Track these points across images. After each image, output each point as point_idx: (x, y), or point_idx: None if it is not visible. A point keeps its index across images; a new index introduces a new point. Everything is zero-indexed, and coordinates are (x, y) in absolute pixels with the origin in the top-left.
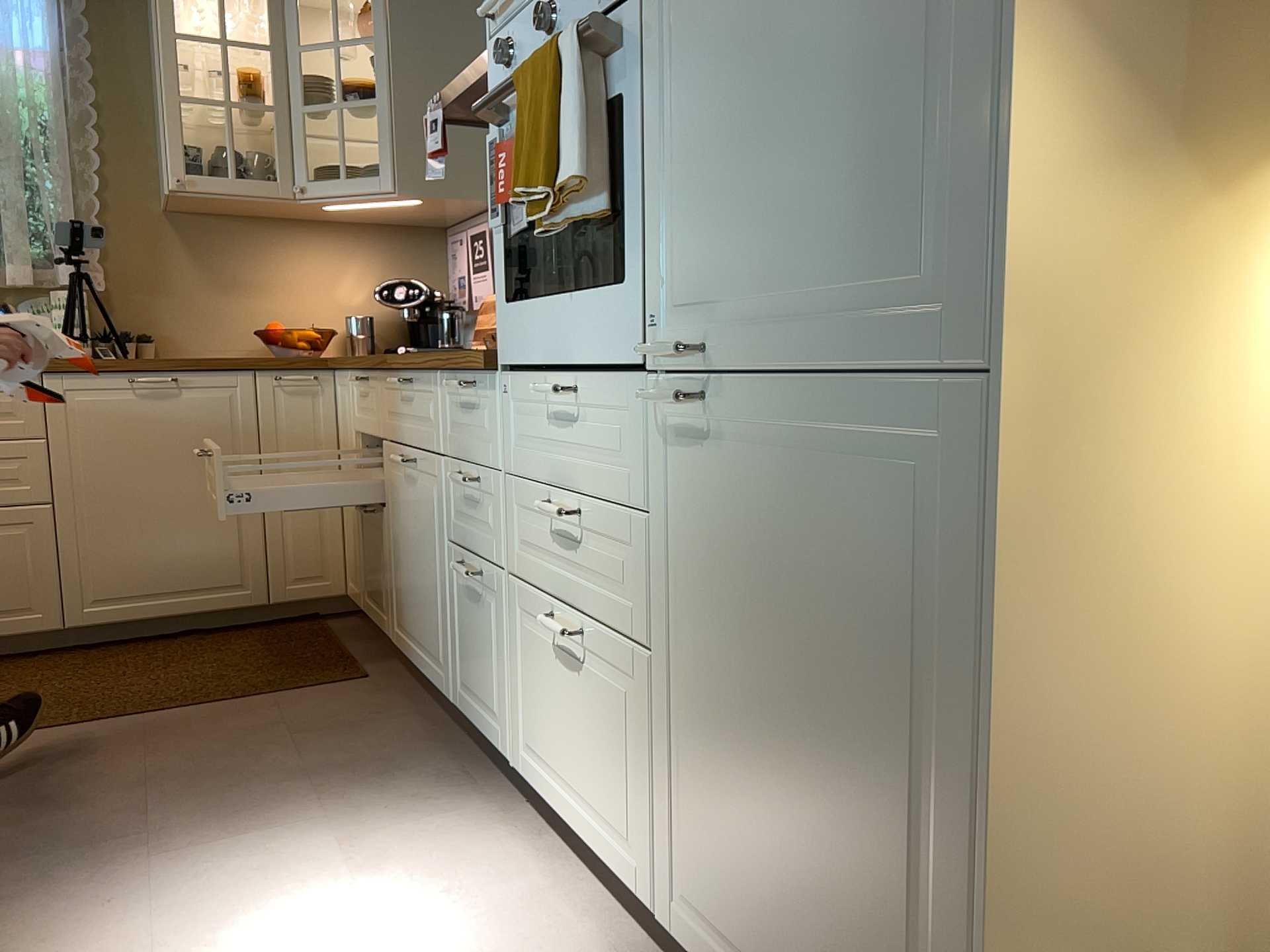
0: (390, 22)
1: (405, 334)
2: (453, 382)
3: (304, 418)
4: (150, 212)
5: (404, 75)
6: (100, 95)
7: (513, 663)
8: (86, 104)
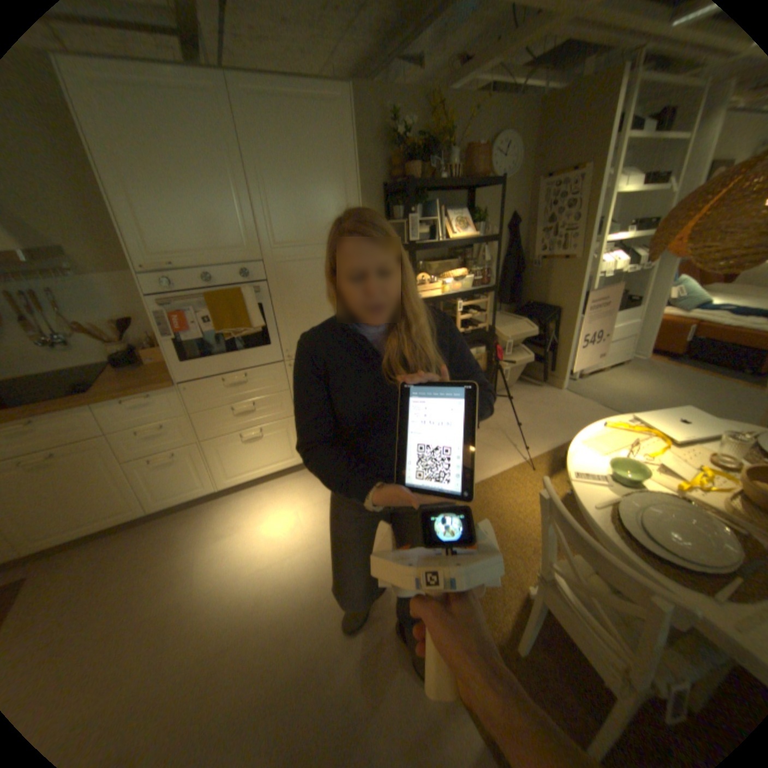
0: None
1: None
2: (113, 404)
3: None
4: None
5: None
6: None
7: (208, 464)
8: None
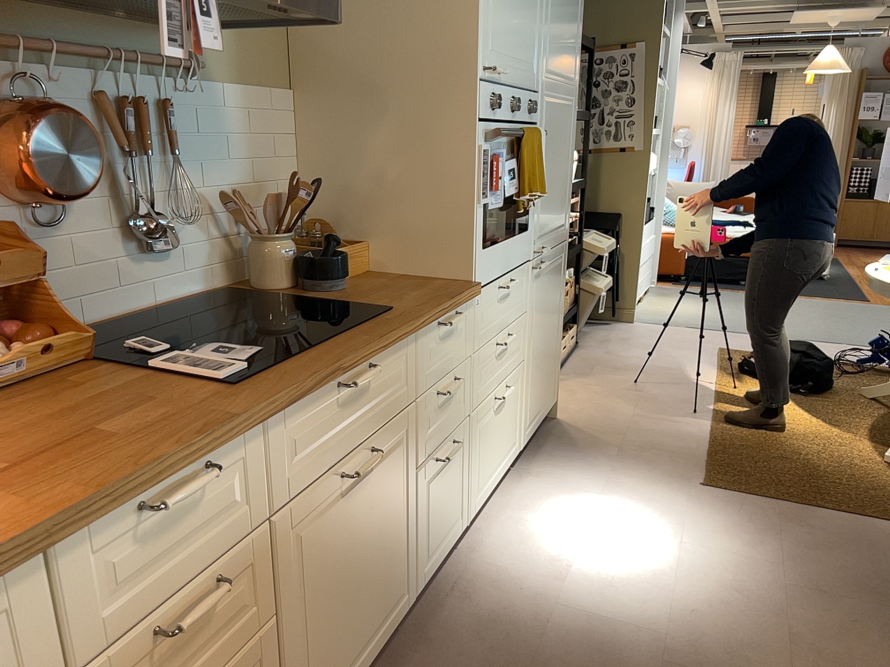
0: None
1: None
2: (433, 326)
3: None
4: None
5: None
6: None
7: (471, 461)
8: None
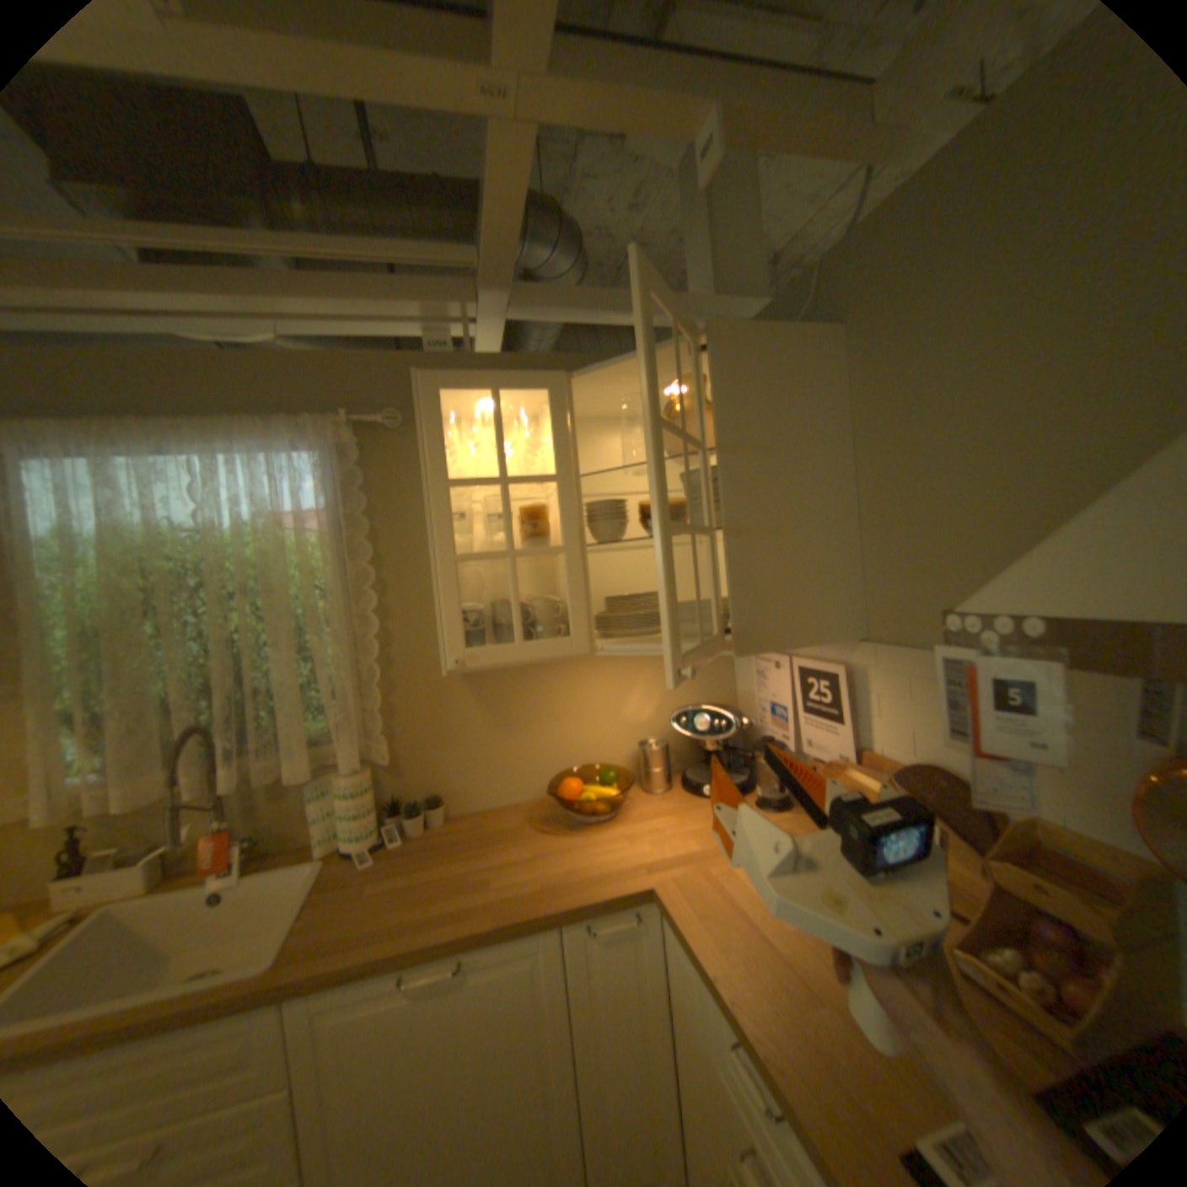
0: (715, 426)
1: (697, 744)
2: None
3: (625, 974)
4: (435, 660)
5: (739, 495)
6: (381, 545)
7: None
8: (364, 562)
